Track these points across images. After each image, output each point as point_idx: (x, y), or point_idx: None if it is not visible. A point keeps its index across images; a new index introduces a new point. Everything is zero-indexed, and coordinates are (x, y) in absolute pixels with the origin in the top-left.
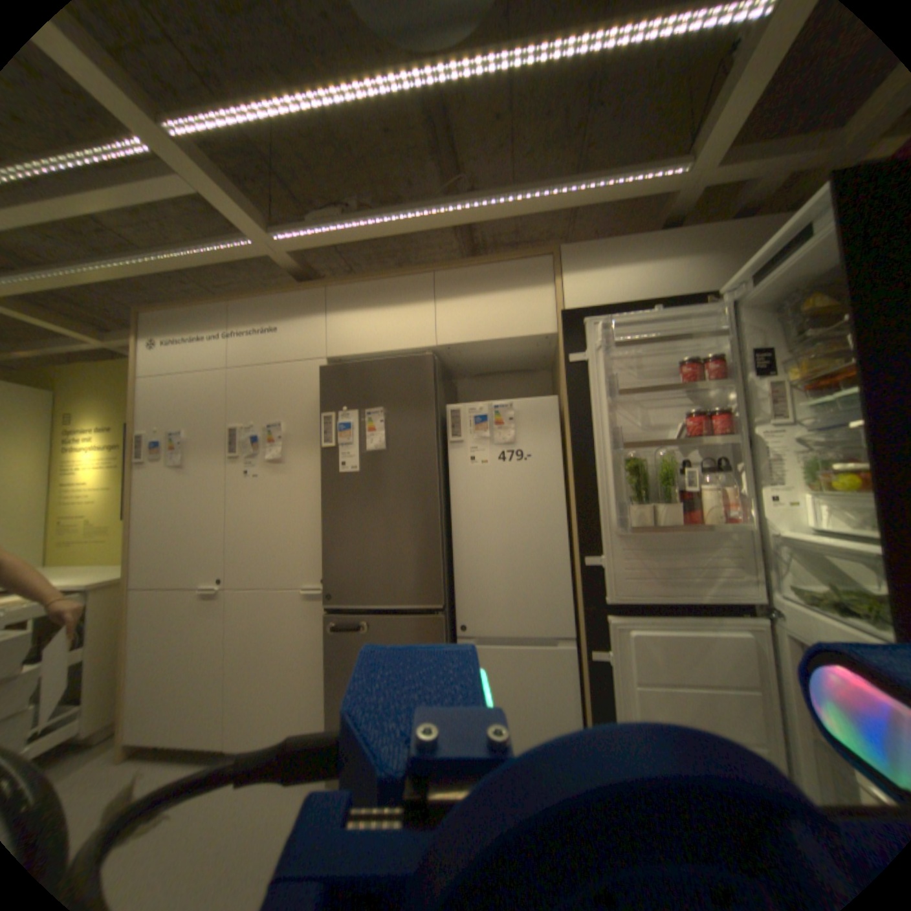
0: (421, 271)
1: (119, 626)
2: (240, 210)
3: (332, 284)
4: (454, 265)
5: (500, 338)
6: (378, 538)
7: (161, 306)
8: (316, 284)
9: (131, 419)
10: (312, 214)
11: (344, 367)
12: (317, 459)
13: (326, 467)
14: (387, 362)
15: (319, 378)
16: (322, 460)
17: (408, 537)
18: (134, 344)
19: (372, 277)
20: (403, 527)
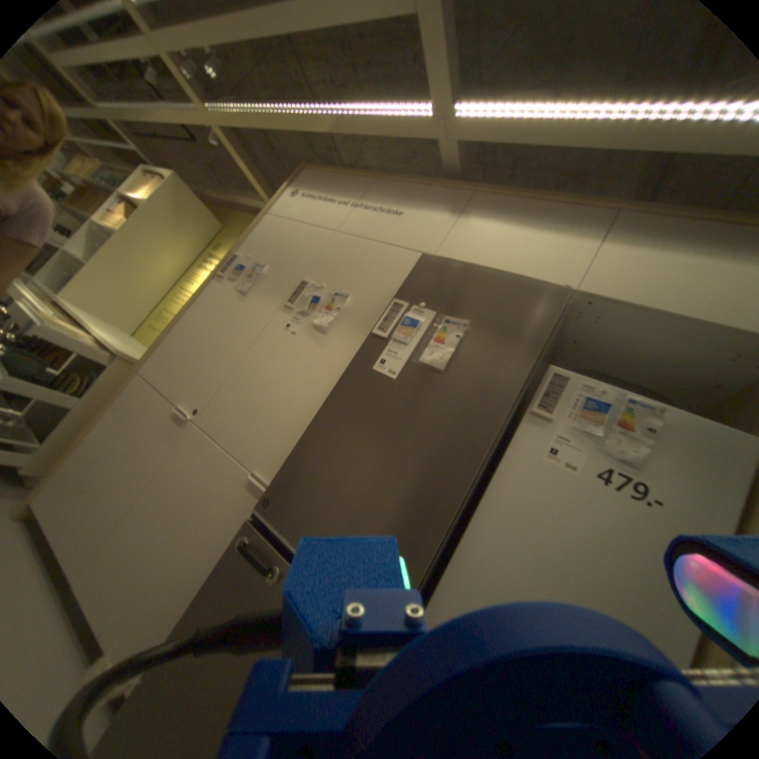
0: (603, 206)
1: (109, 401)
2: (445, 57)
3: (485, 191)
4: (658, 210)
5: (687, 317)
6: (366, 474)
7: (322, 169)
8: (467, 186)
9: (241, 244)
10: (513, 95)
11: (450, 264)
12: (359, 350)
13: (362, 357)
14: (505, 276)
15: (415, 266)
16: (364, 352)
17: (403, 500)
18: (284, 190)
19: (534, 196)
20: (406, 482)
